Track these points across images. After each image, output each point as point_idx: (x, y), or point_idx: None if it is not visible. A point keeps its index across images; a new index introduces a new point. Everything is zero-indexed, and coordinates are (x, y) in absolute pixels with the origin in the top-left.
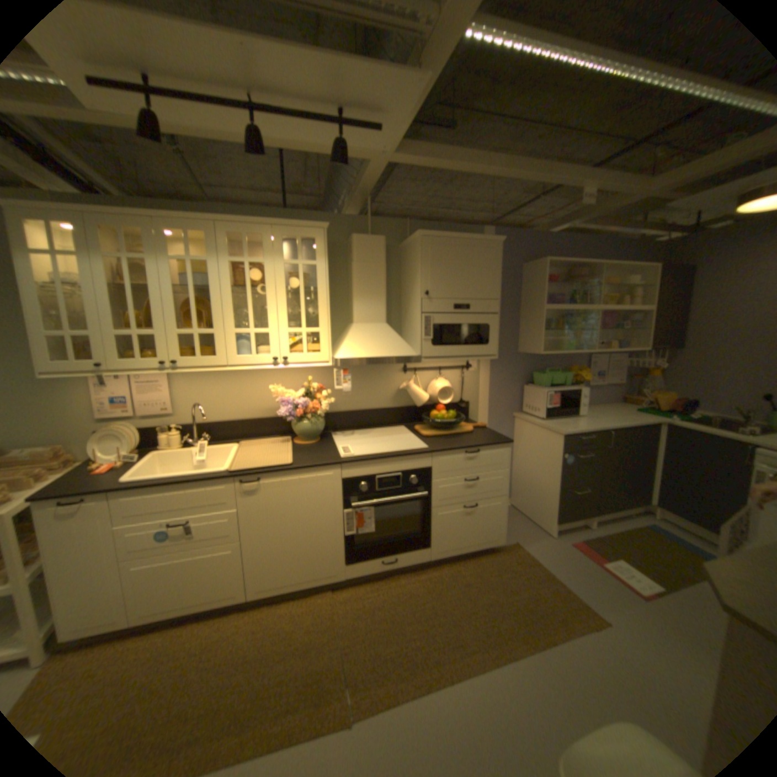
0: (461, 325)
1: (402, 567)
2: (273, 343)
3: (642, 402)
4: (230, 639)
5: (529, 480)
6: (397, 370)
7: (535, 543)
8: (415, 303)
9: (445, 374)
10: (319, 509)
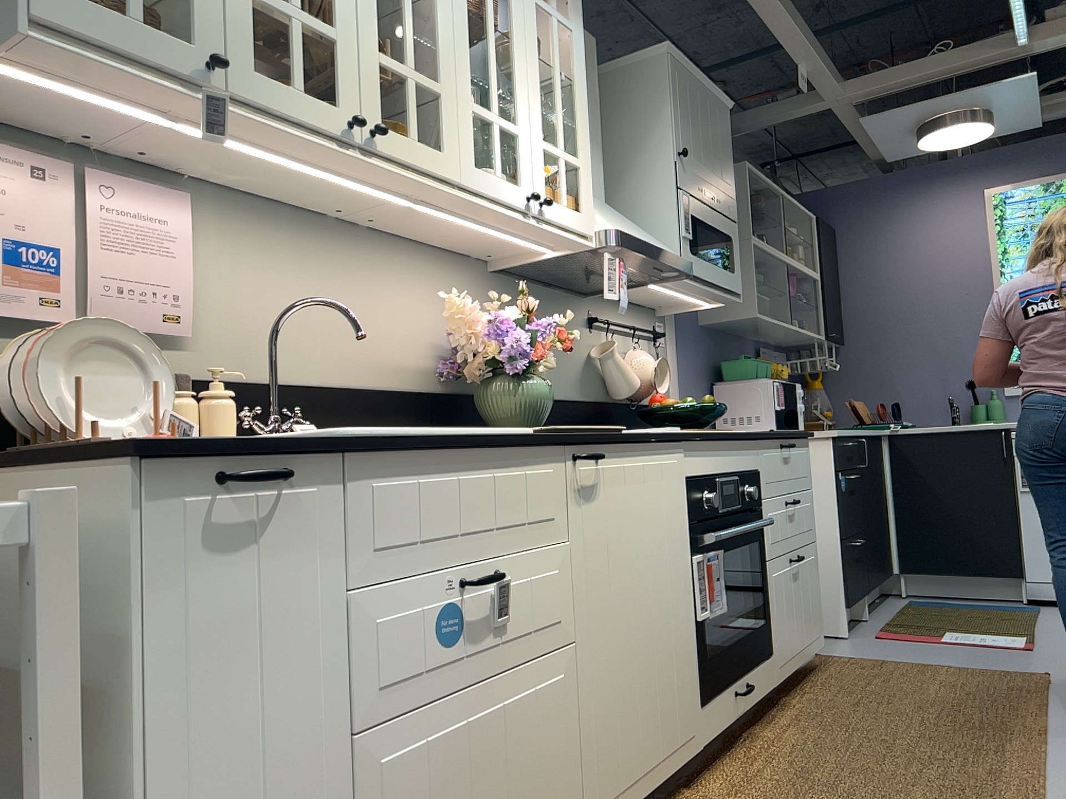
0: (711, 228)
1: (754, 704)
2: (525, 162)
3: None
4: None
5: None
6: (585, 321)
7: (834, 647)
8: (655, 173)
9: (637, 344)
10: (669, 550)
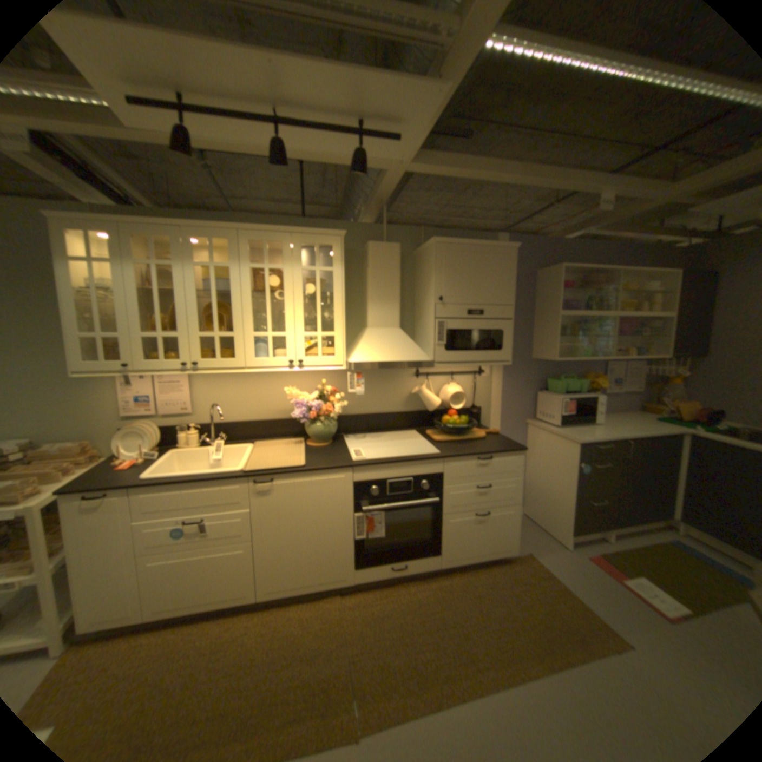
0: (474, 330)
1: (412, 574)
2: (289, 346)
3: (662, 411)
4: (239, 639)
5: (543, 489)
6: (409, 374)
7: (549, 555)
8: (429, 308)
9: (457, 378)
10: (330, 511)
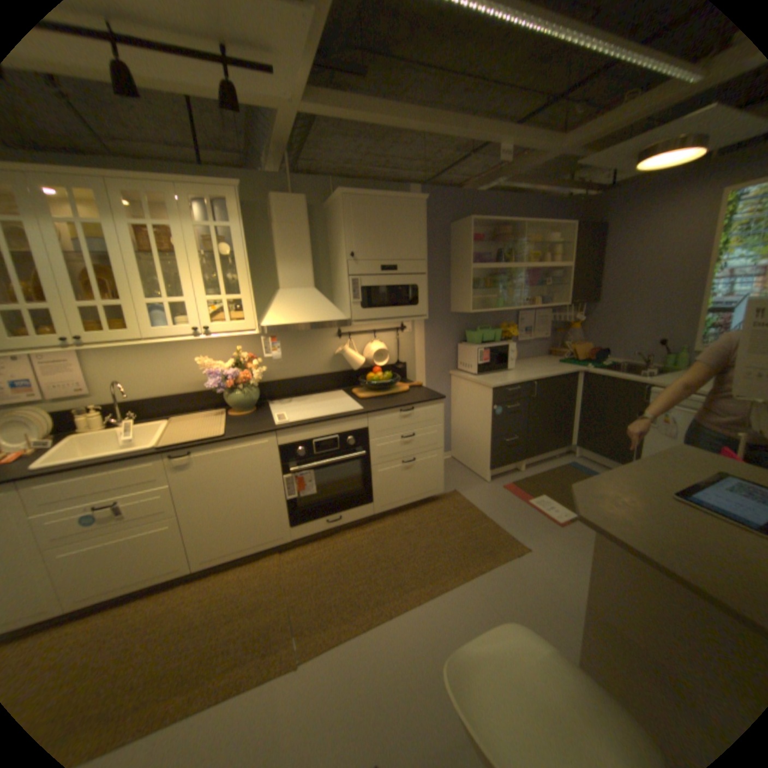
0: (390, 286)
1: (347, 523)
2: (191, 312)
3: (564, 354)
4: (176, 610)
5: (466, 432)
6: (332, 335)
7: (471, 488)
8: (342, 266)
9: (381, 337)
10: (258, 477)
